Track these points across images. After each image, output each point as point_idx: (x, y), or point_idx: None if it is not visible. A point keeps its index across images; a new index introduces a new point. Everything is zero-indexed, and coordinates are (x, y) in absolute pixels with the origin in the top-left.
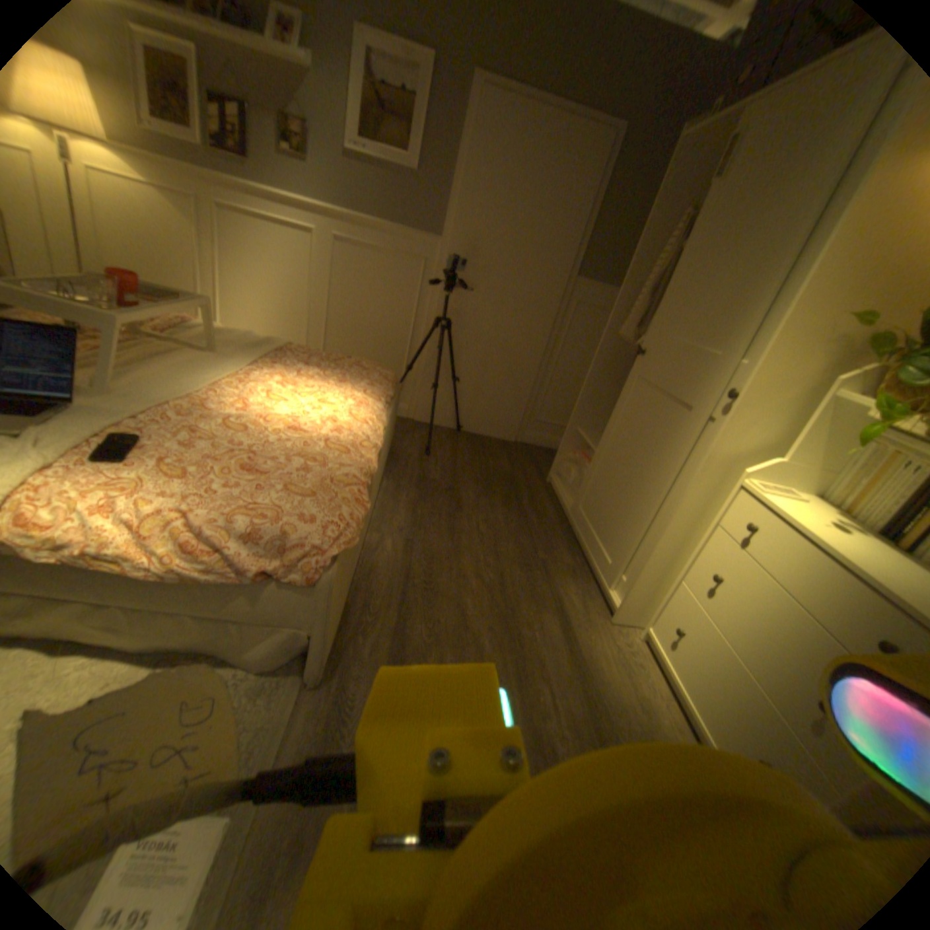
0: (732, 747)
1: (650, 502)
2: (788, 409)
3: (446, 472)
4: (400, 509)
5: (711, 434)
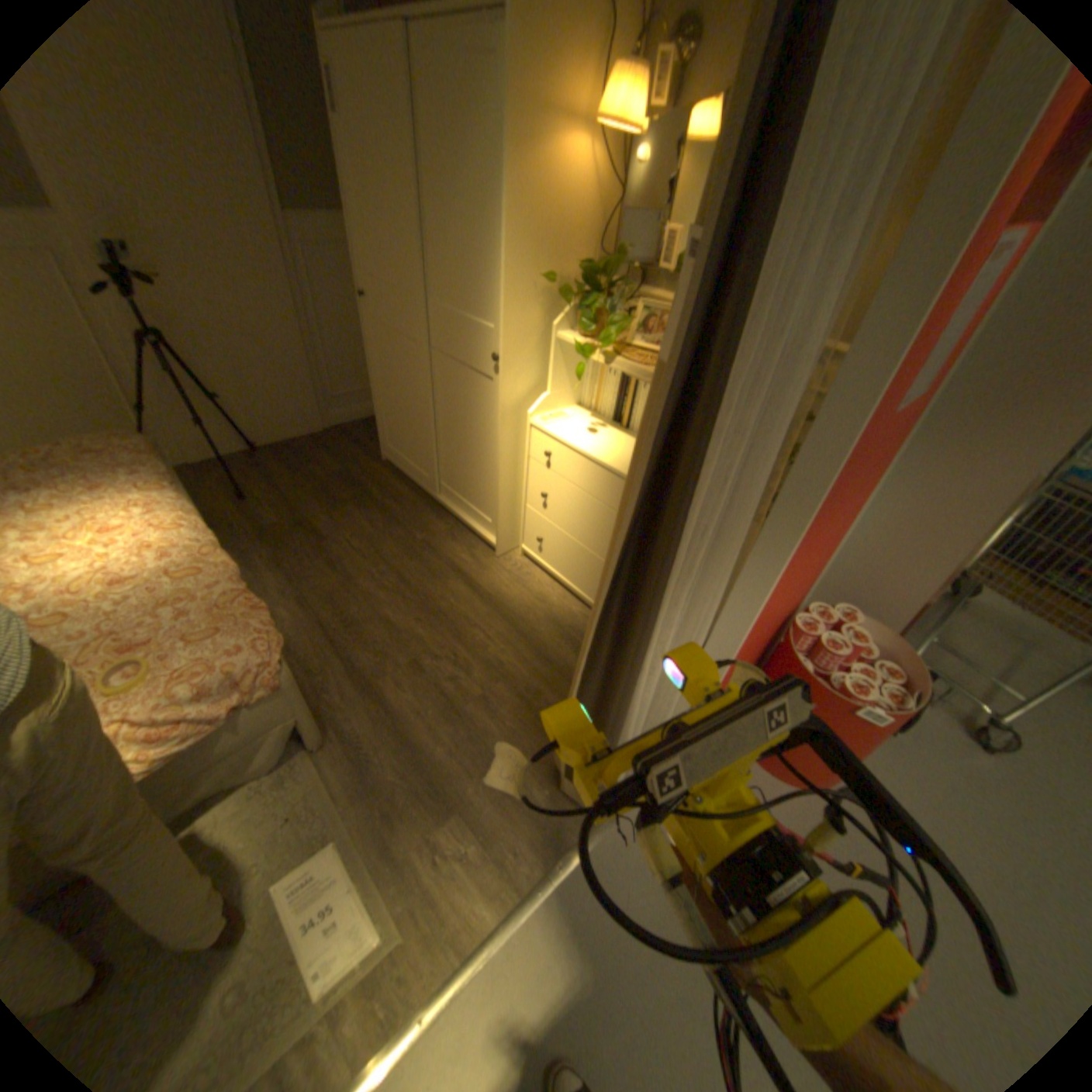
0: (589, 588)
1: (480, 455)
2: (535, 355)
3: (281, 508)
4: (267, 575)
5: (496, 392)
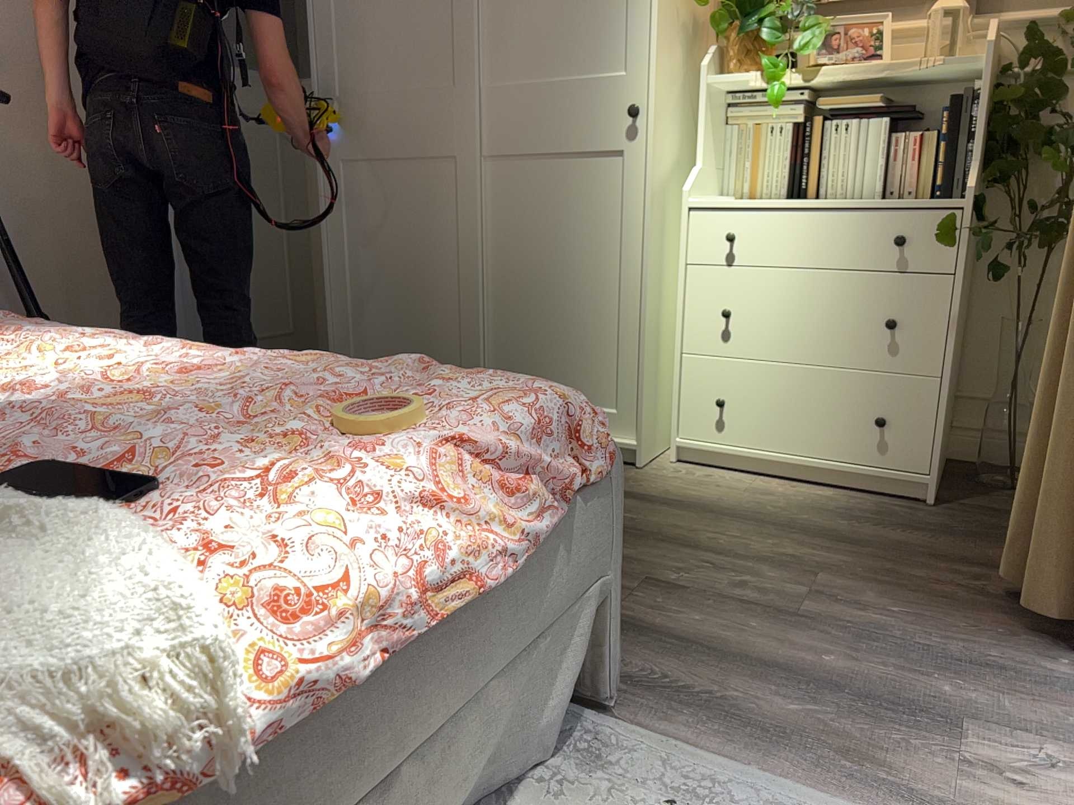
0: (844, 445)
1: (588, 297)
2: (675, 114)
3: None
4: None
5: (629, 170)
